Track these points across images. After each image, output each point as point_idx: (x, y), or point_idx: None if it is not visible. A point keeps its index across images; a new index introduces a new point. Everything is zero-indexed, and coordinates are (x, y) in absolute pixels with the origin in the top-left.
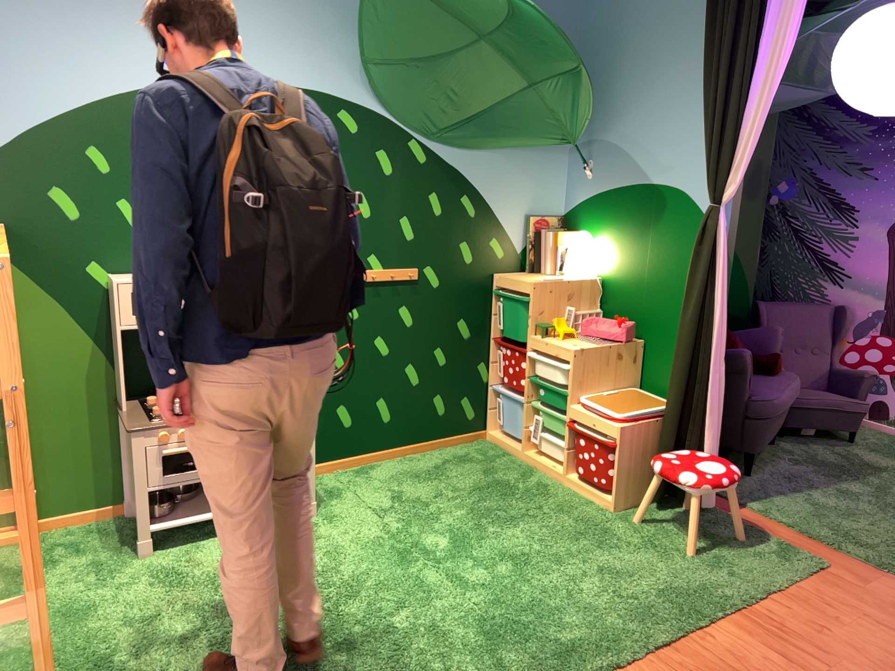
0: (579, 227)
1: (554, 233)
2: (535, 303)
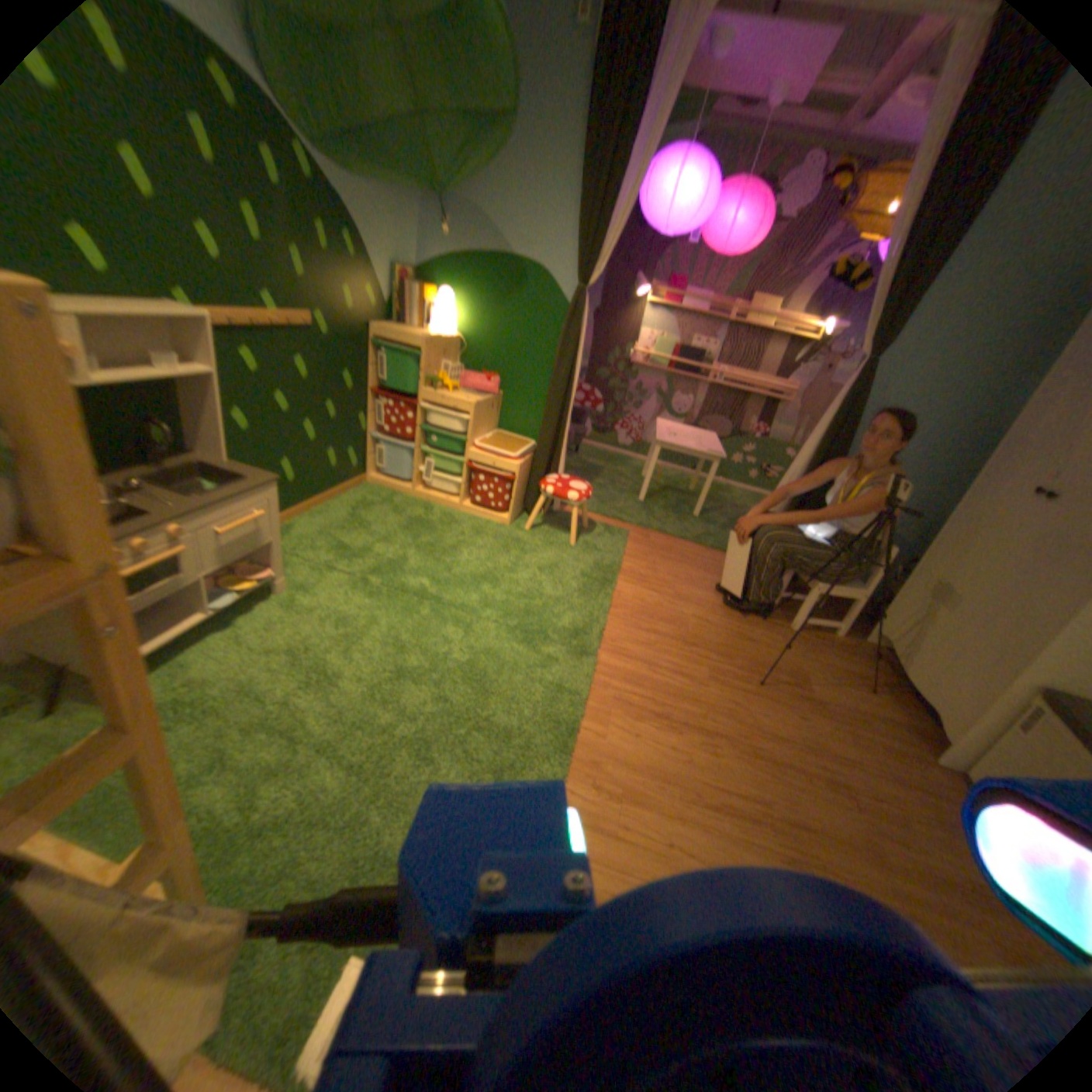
0: (435, 281)
1: (416, 285)
2: (423, 357)
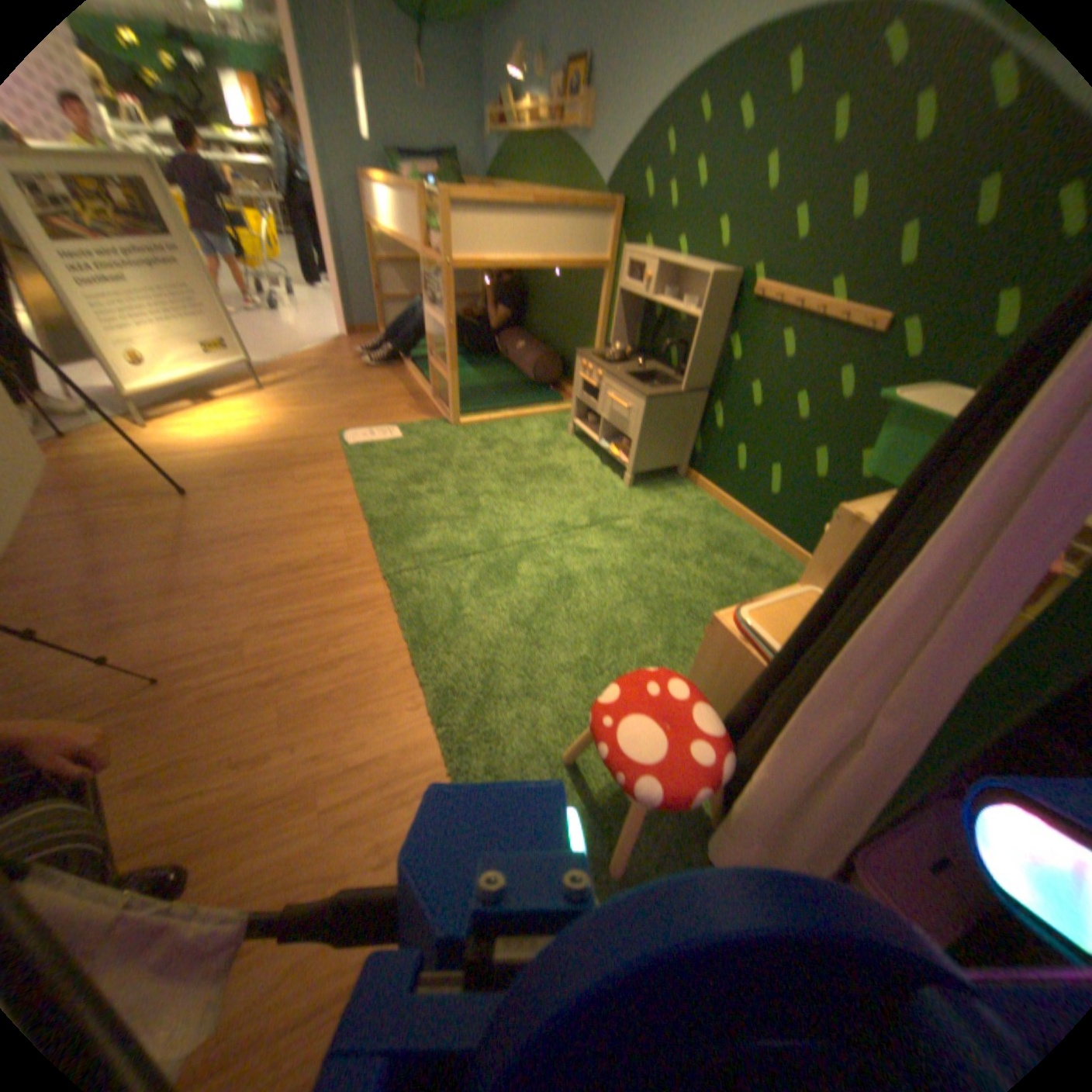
0: None
1: None
2: None
